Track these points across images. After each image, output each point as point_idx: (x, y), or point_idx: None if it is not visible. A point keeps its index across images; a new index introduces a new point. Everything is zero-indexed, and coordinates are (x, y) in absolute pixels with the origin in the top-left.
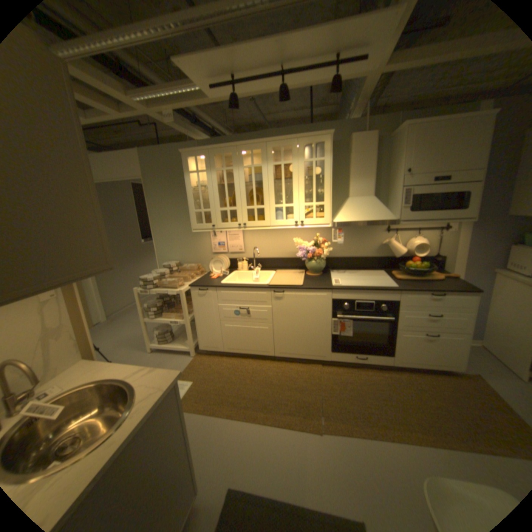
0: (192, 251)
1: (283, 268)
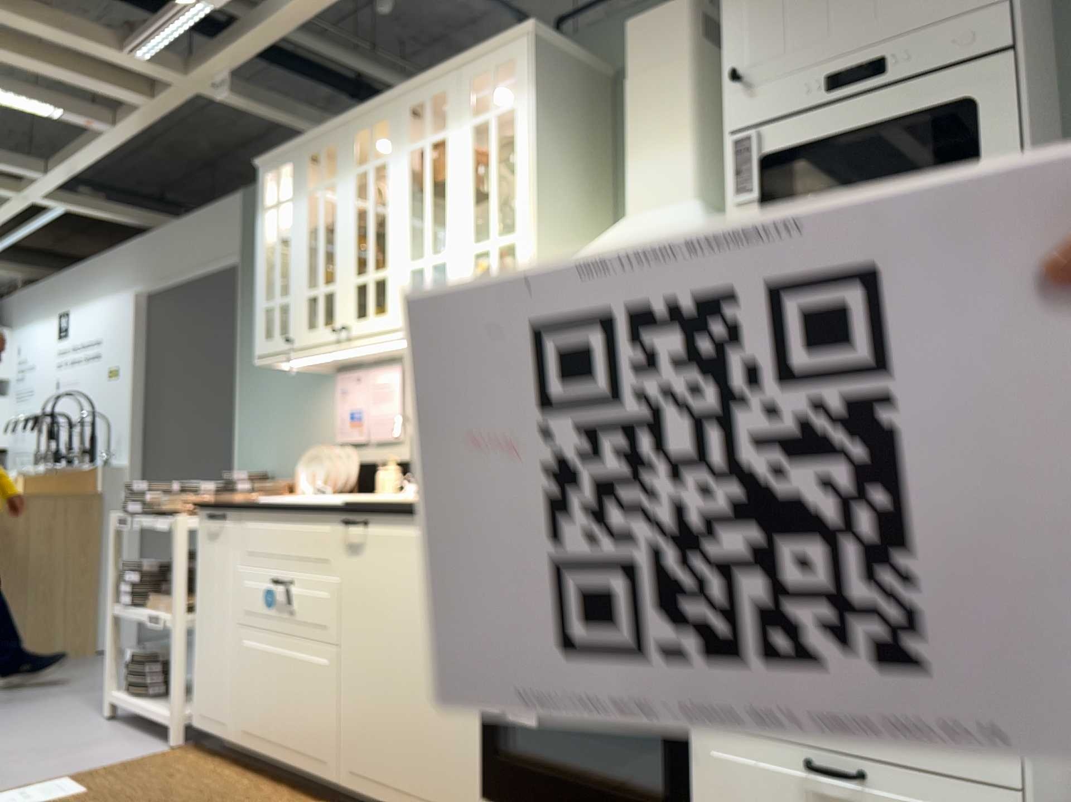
0: (299, 442)
1: None
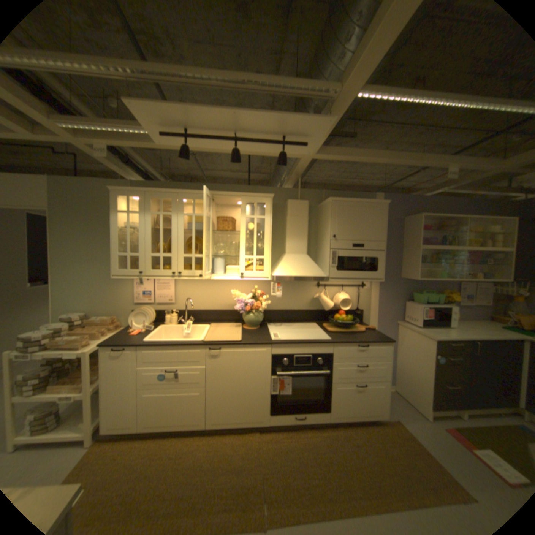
0: (105, 300)
1: (218, 321)
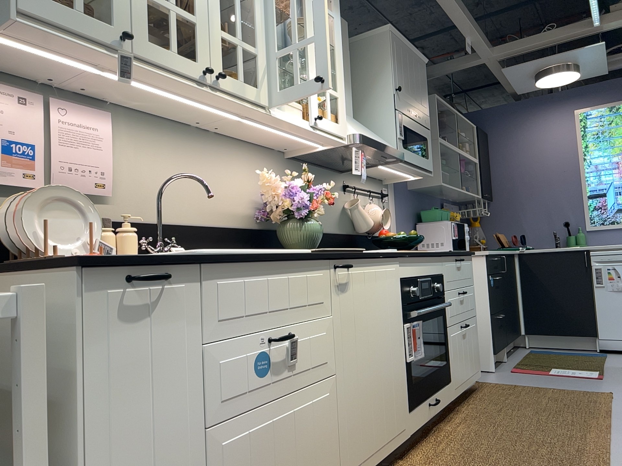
0: None
1: None
